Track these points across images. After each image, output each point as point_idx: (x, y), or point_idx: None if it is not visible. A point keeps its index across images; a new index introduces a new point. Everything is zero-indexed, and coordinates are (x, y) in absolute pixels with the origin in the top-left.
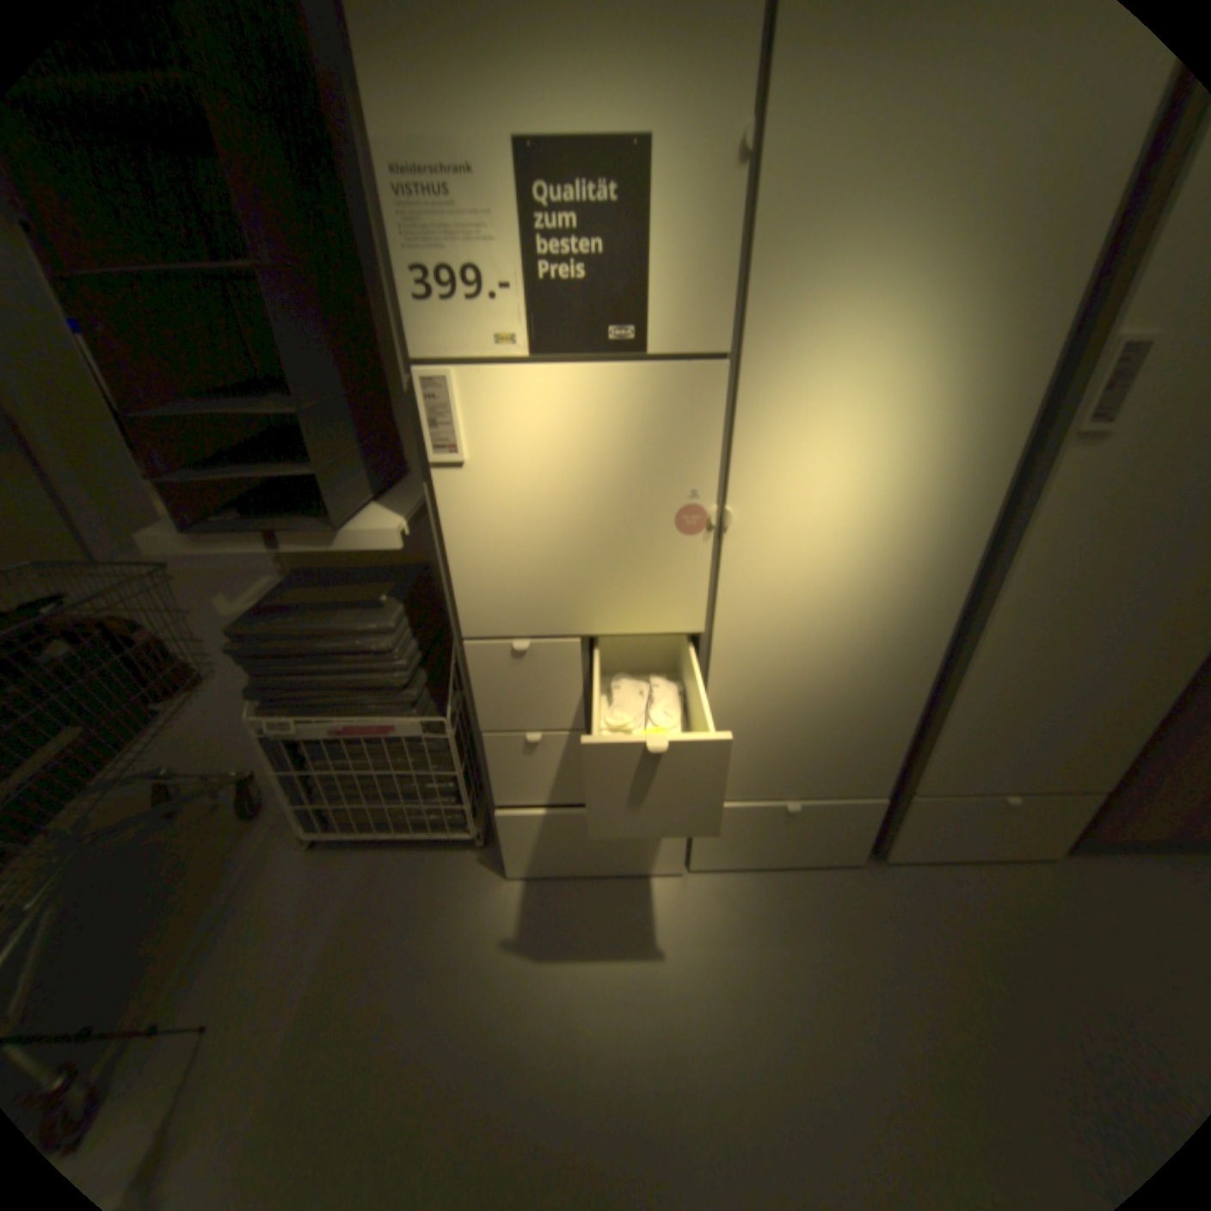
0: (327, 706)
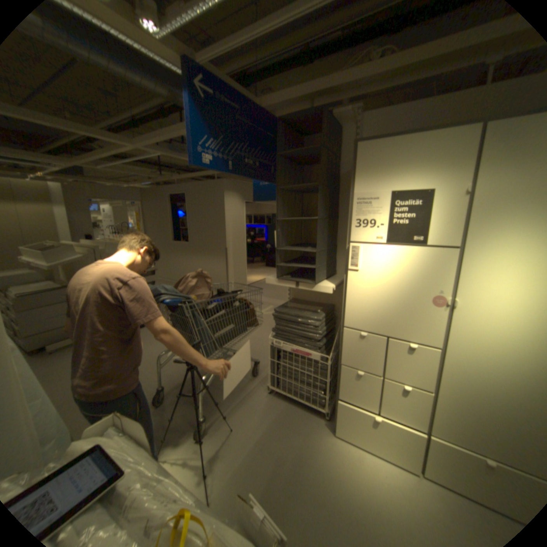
0: (293, 341)
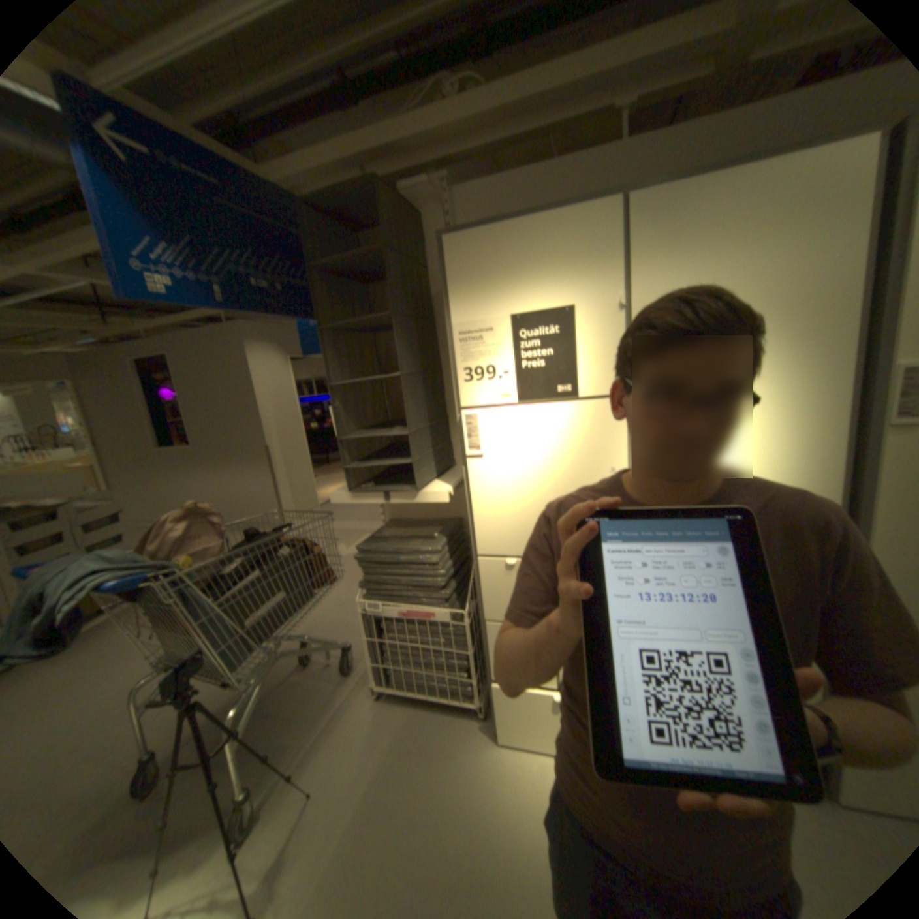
0: (399, 597)
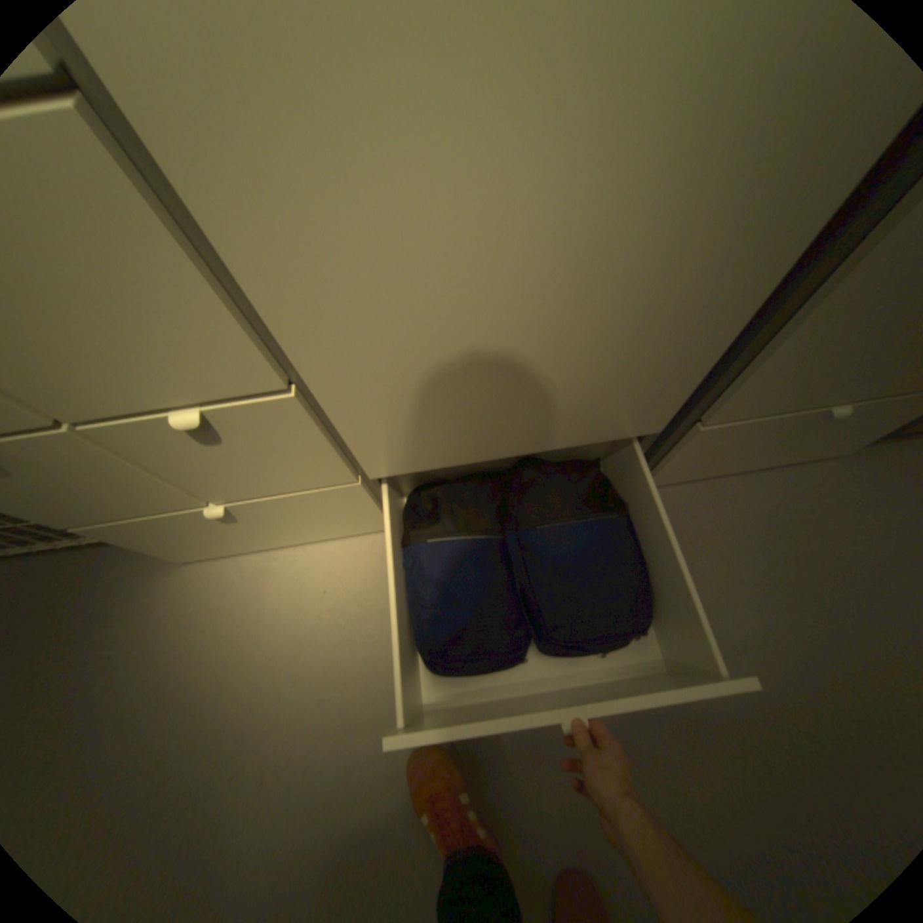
0: None
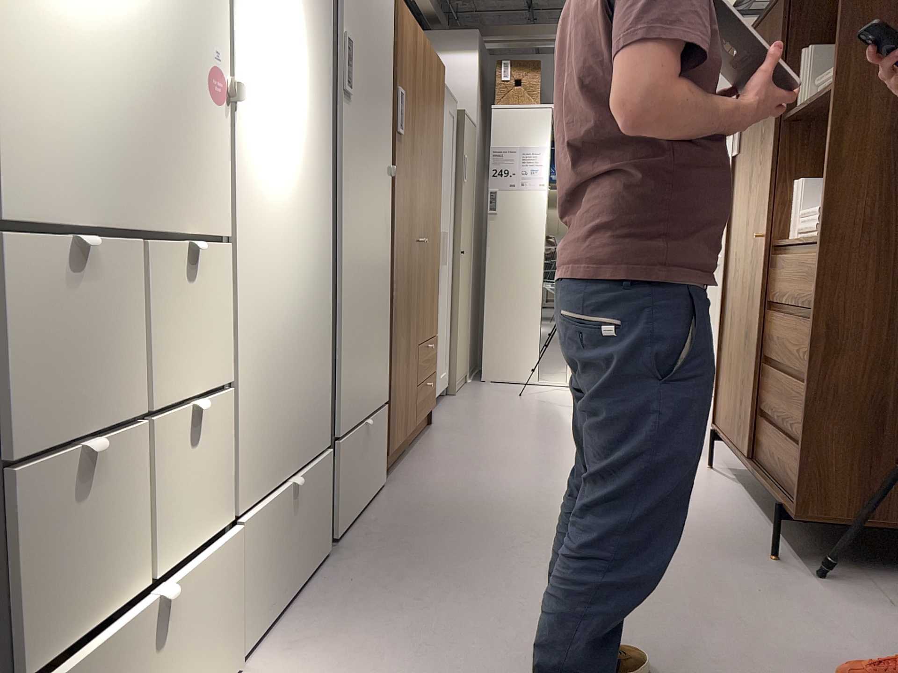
0: None
